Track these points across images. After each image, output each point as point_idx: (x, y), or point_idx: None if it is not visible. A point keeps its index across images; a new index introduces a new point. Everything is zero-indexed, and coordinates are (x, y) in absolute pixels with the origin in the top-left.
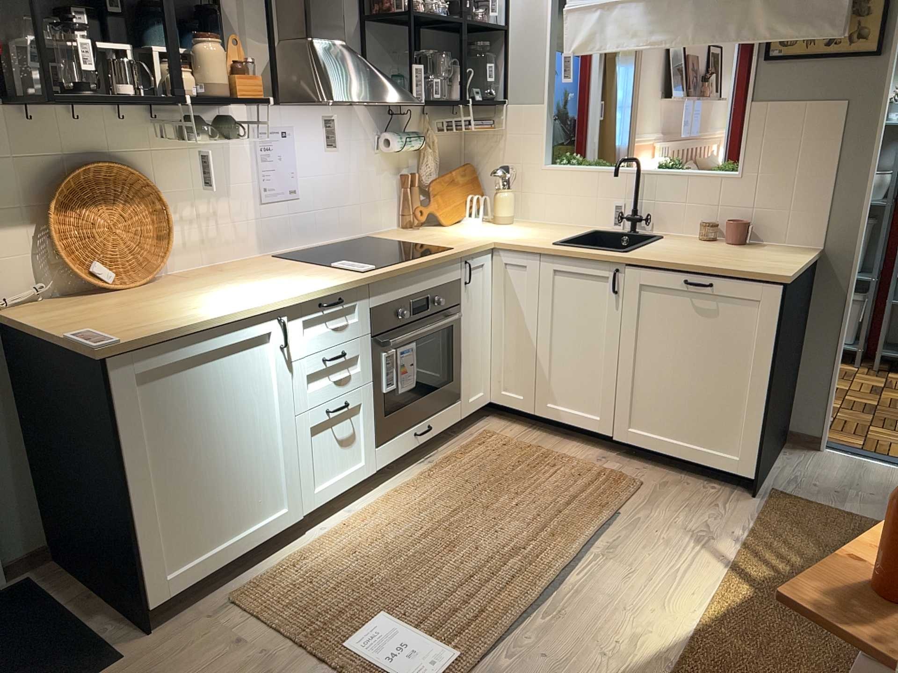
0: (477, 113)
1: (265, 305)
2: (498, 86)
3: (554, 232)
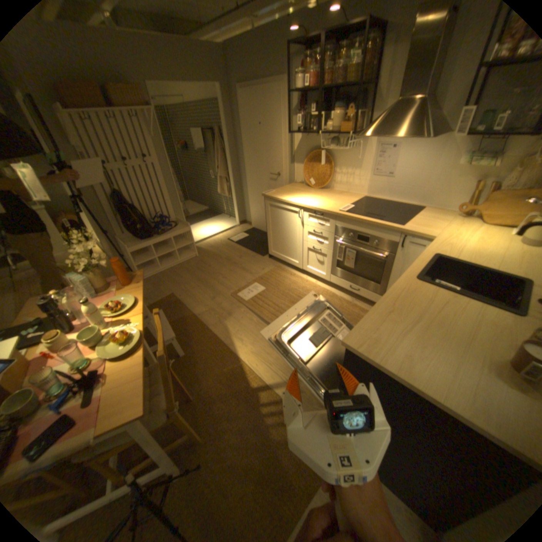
0: None
1: (295, 203)
2: None
3: (499, 261)
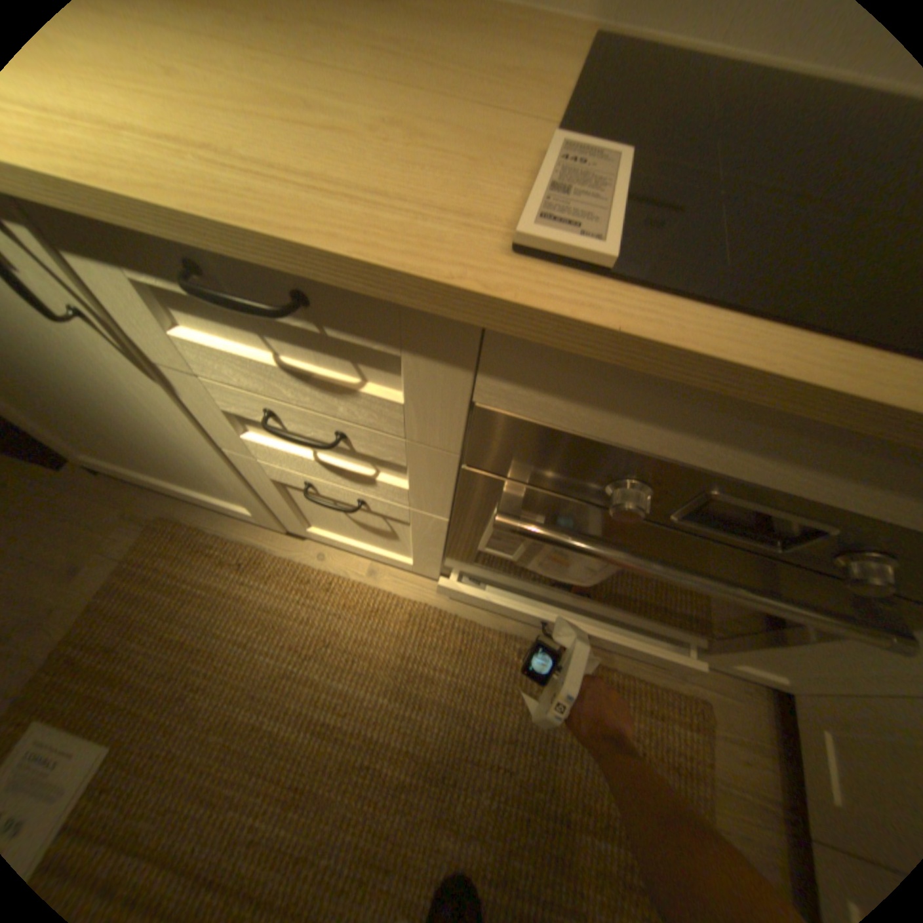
0: None
1: None
2: None
3: None
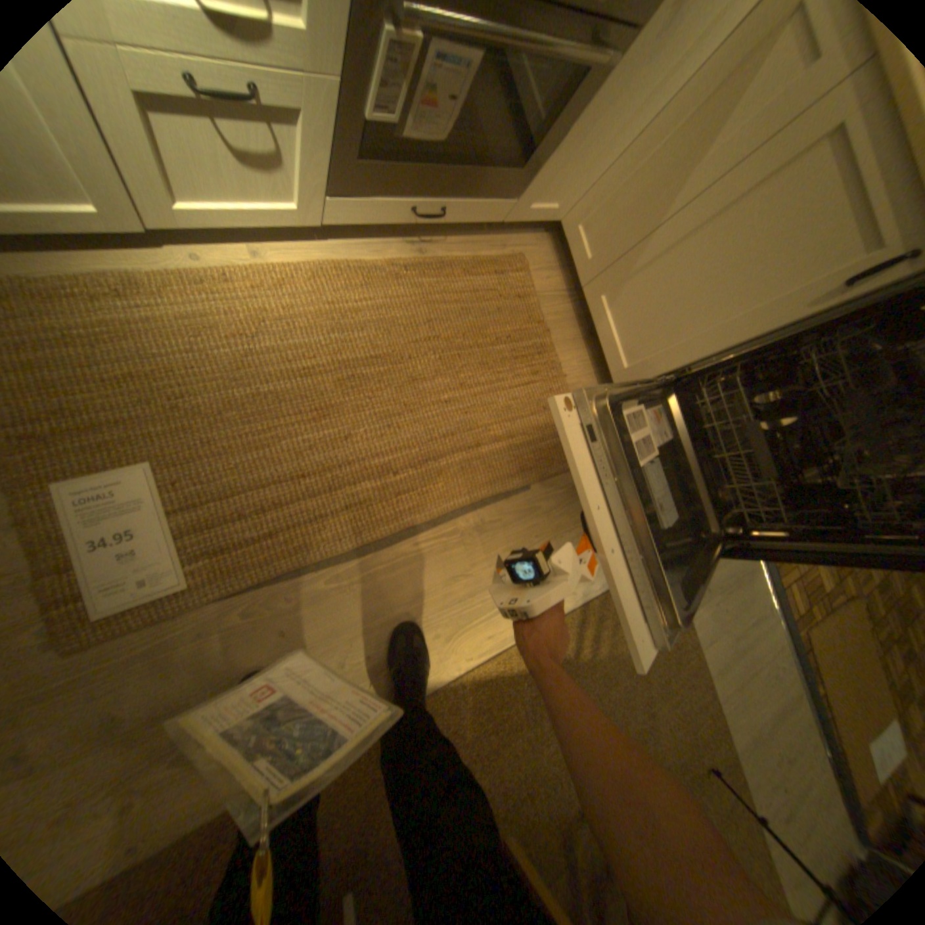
0: None
1: None
2: None
3: None
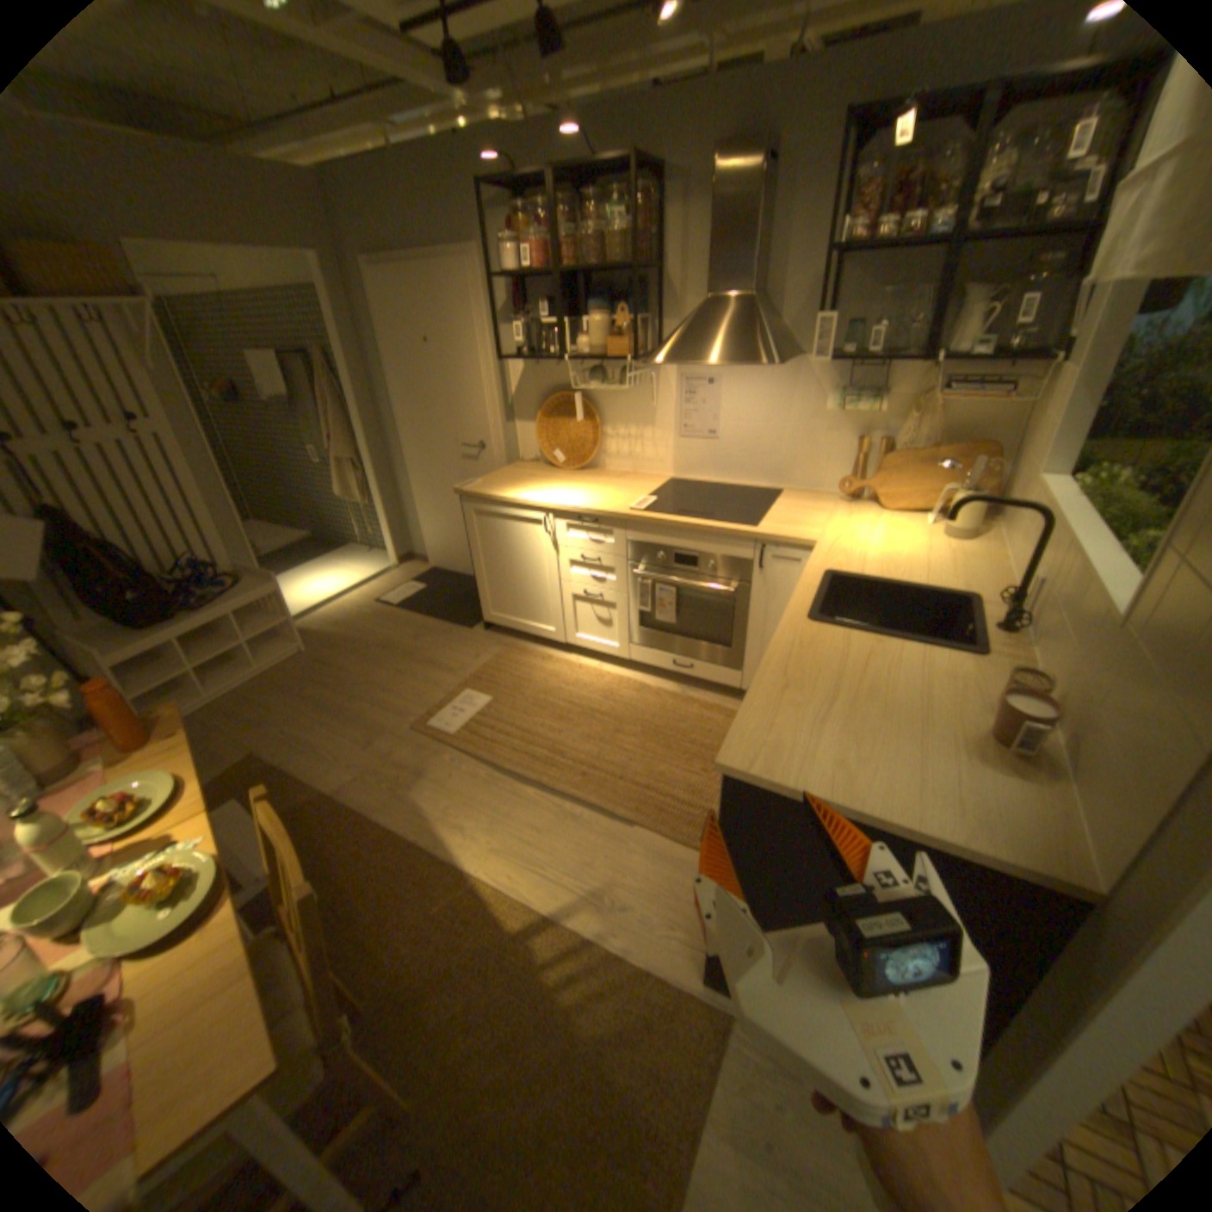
0: (1050, 368)
1: (535, 502)
2: (1034, 331)
3: (923, 570)
